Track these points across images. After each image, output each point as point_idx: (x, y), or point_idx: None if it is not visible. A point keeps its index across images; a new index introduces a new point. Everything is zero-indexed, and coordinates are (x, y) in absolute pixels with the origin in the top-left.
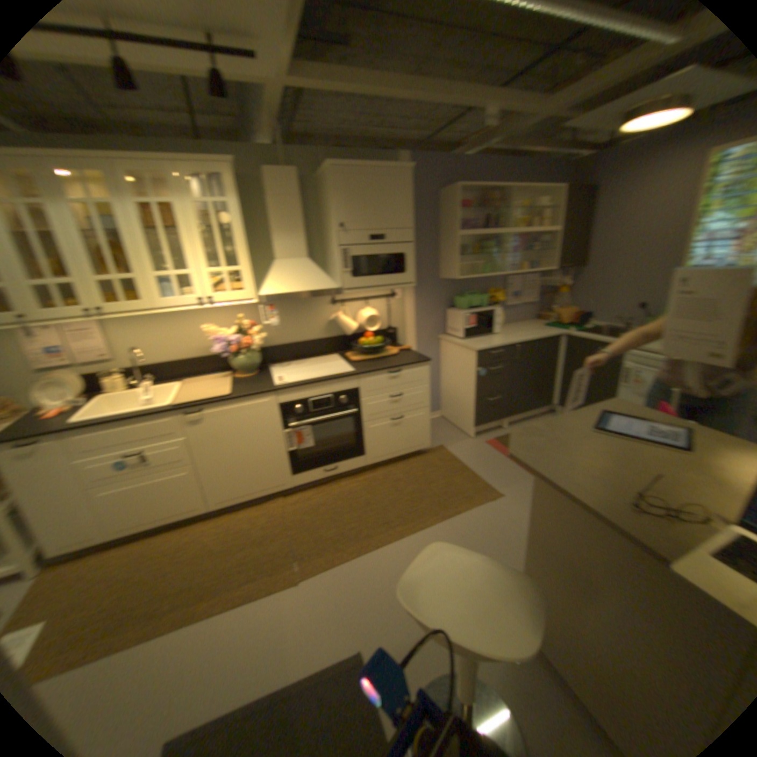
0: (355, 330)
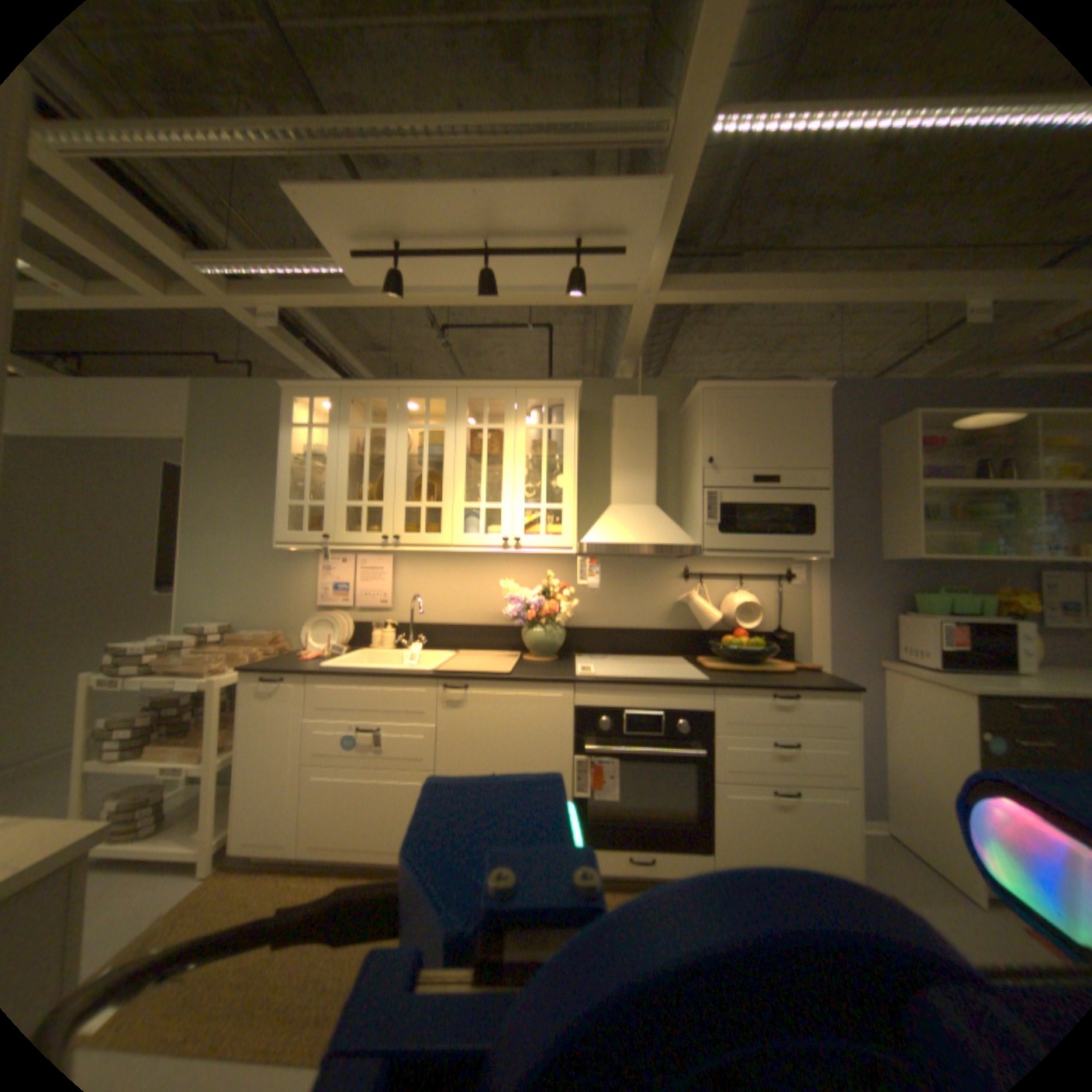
0: (720, 620)
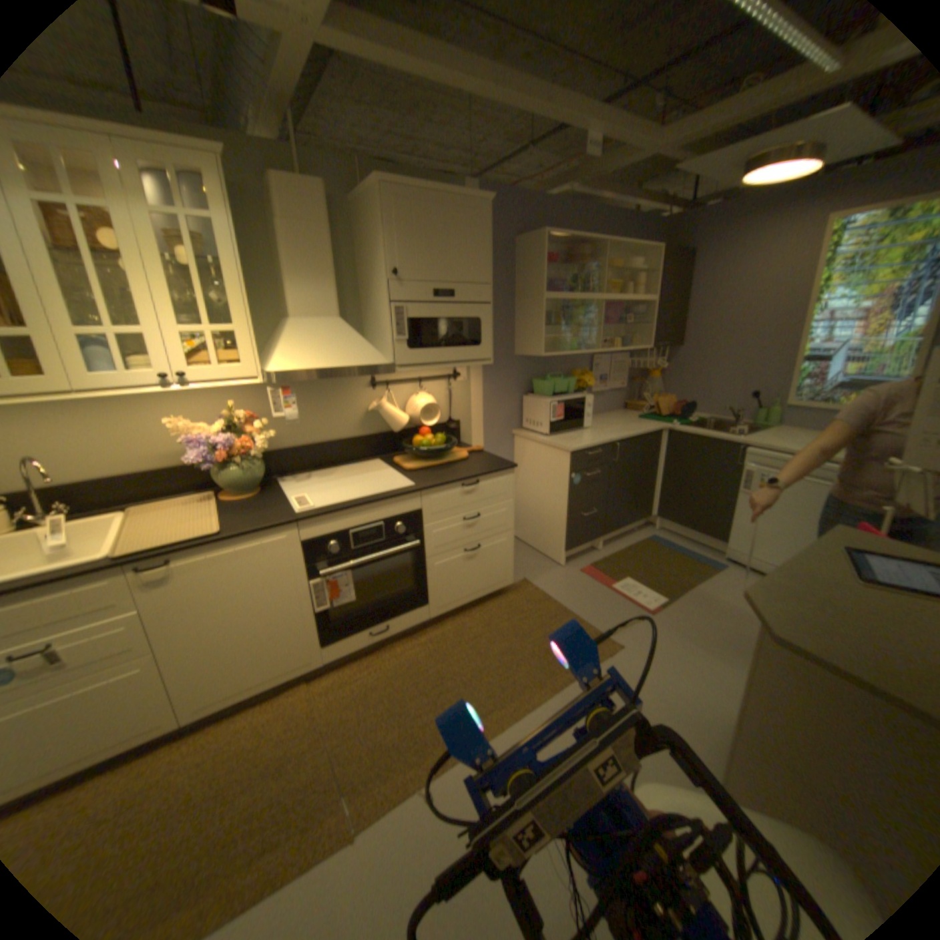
0: (409, 424)
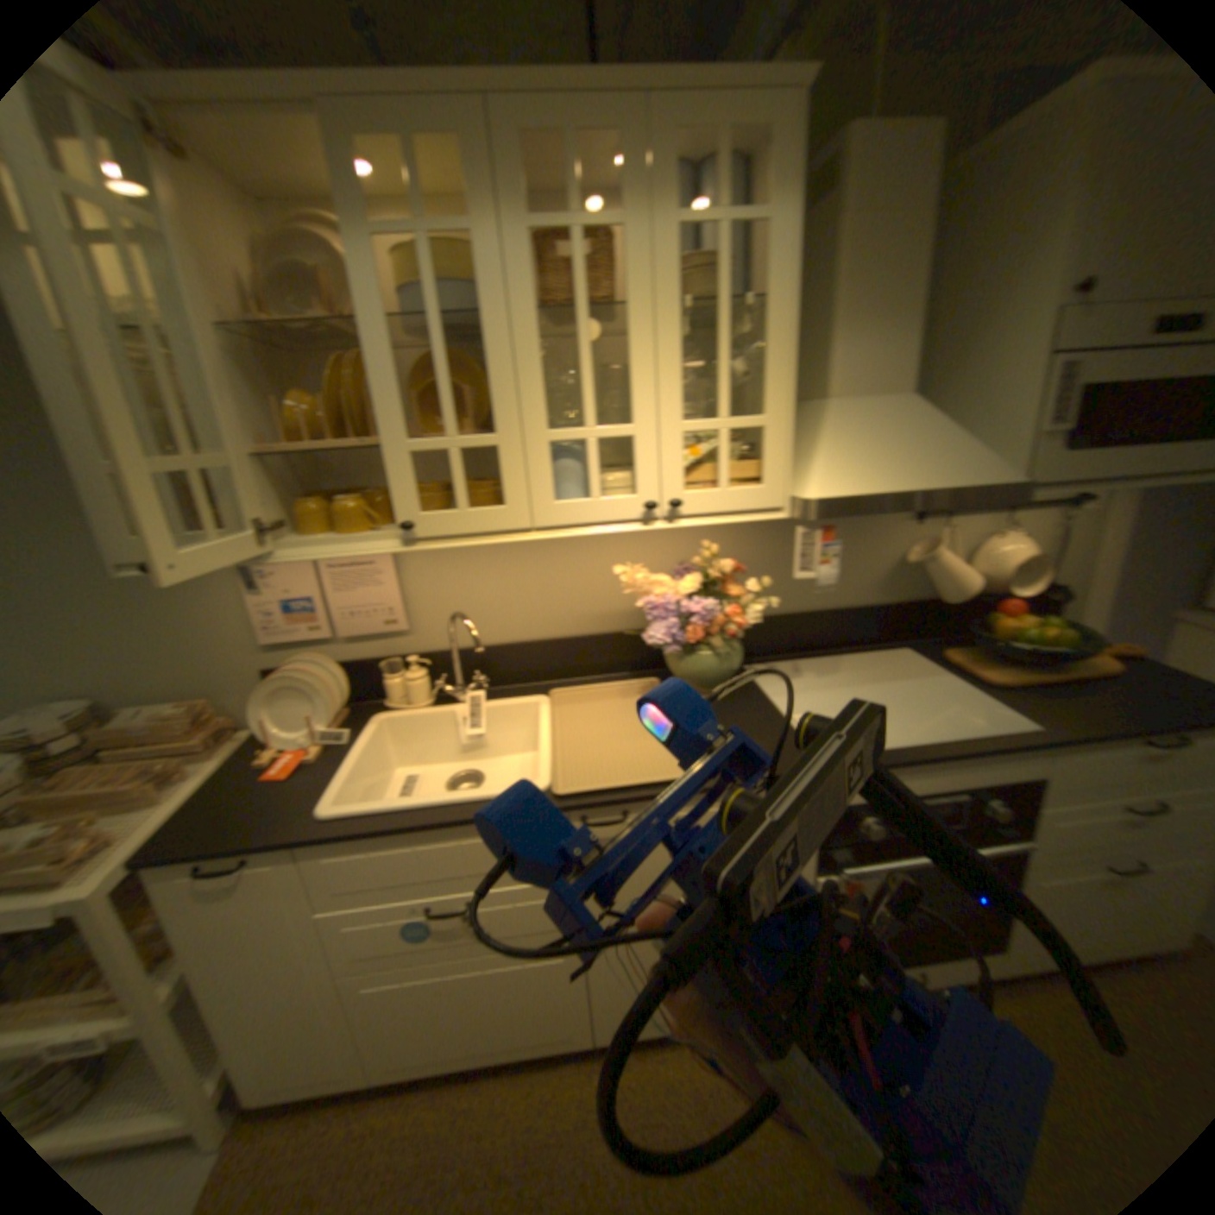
0: (986, 588)
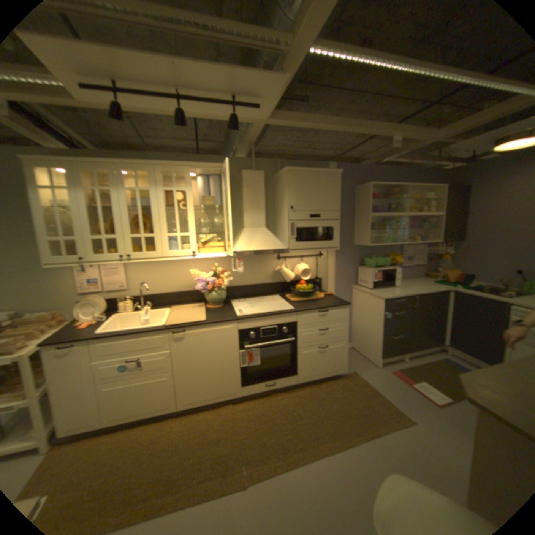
0: (294, 278)
